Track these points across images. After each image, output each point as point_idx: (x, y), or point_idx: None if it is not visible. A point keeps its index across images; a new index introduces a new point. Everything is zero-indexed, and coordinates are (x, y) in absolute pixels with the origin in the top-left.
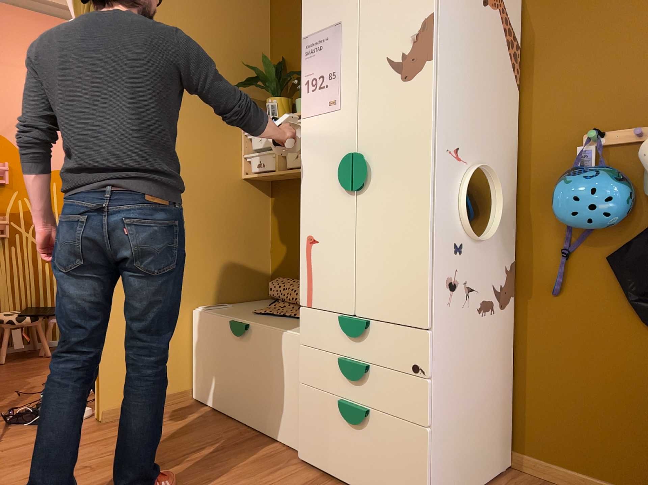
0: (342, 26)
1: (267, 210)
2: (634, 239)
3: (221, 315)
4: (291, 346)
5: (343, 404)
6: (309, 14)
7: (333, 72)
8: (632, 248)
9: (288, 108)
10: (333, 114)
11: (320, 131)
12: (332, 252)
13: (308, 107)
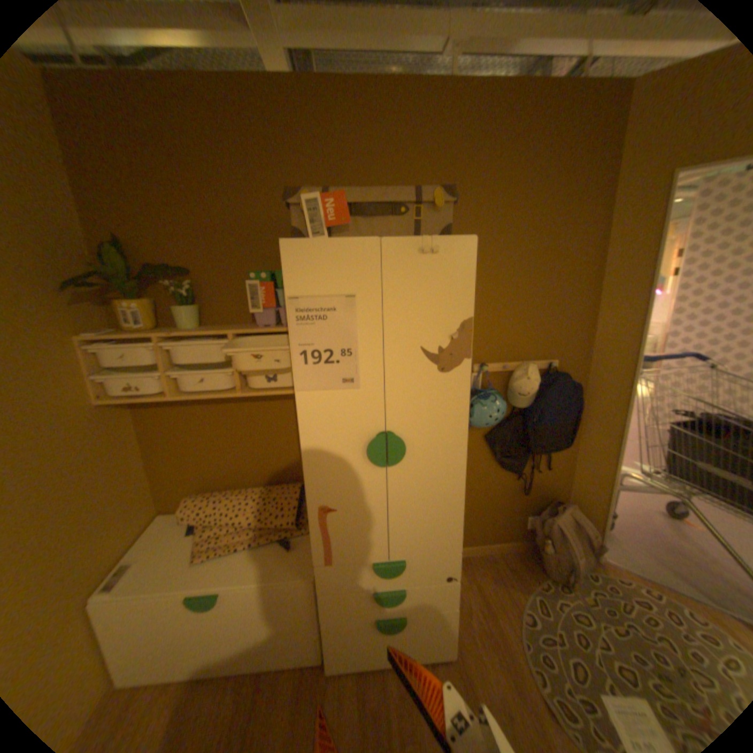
0: (358, 300)
1: (129, 426)
2: (500, 426)
3: (152, 595)
4: (293, 596)
5: (382, 625)
6: (298, 268)
7: (348, 349)
8: (500, 433)
9: (152, 311)
10: (350, 393)
11: (330, 408)
12: (358, 518)
13: (308, 380)
